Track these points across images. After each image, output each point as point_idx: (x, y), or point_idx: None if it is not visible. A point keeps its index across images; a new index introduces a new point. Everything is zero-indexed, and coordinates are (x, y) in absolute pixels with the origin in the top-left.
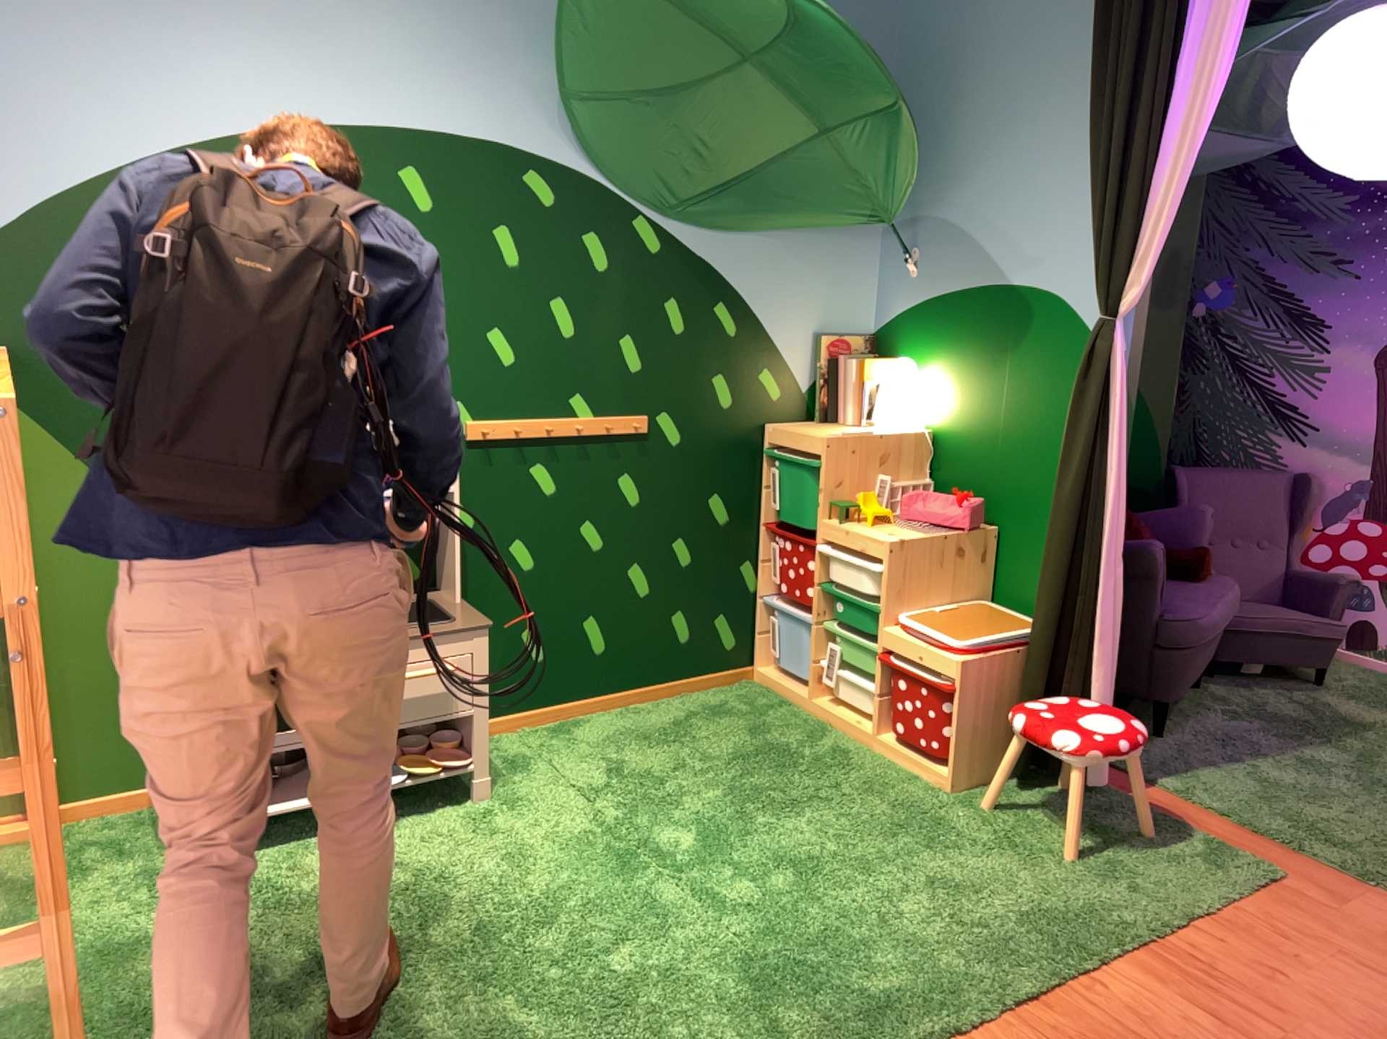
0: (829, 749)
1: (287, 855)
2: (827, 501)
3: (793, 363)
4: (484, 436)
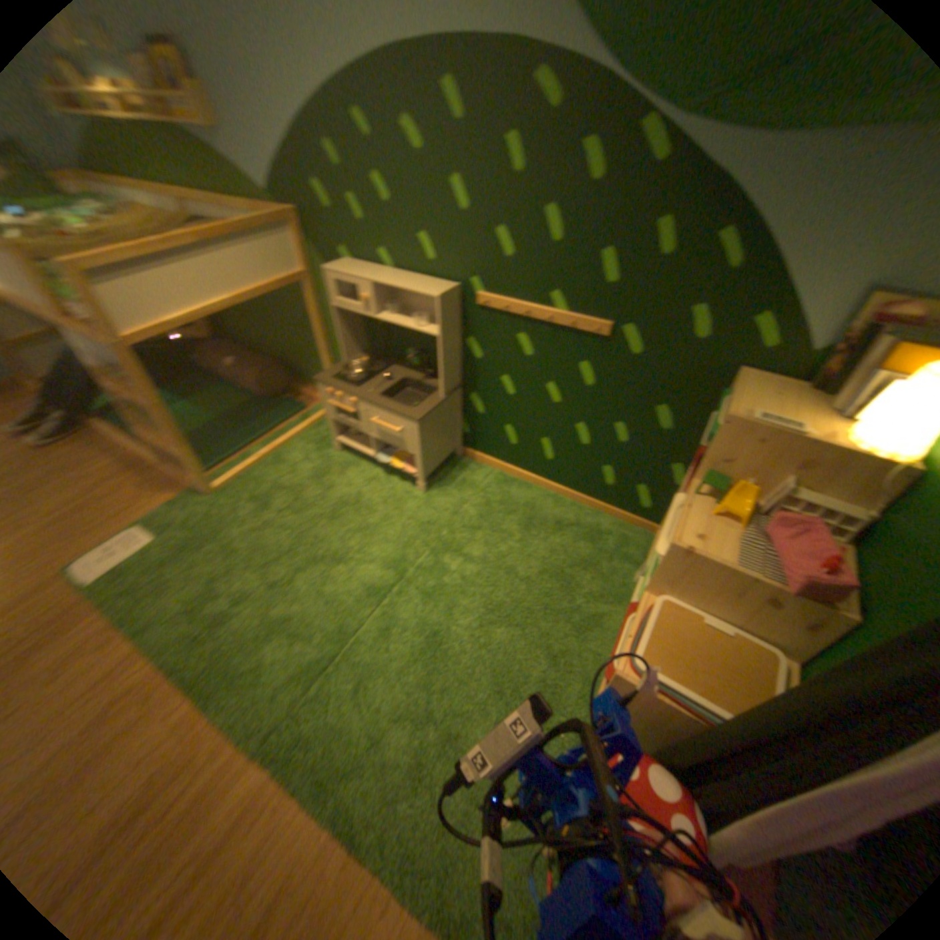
0: (590, 621)
1: (346, 464)
2: (711, 471)
3: (819, 315)
4: (486, 304)
